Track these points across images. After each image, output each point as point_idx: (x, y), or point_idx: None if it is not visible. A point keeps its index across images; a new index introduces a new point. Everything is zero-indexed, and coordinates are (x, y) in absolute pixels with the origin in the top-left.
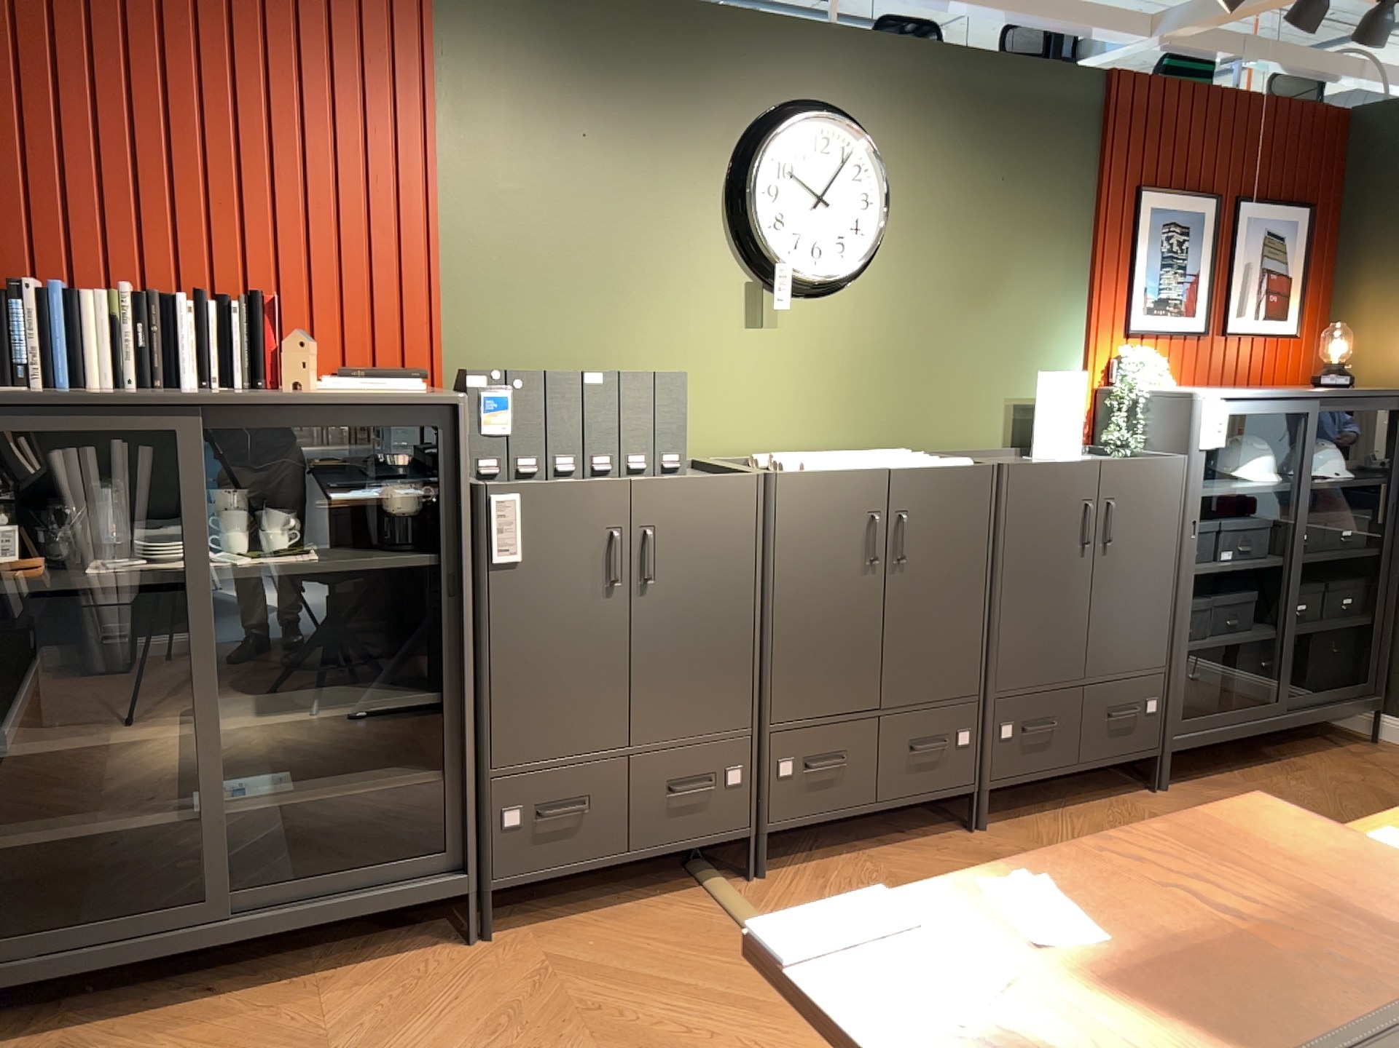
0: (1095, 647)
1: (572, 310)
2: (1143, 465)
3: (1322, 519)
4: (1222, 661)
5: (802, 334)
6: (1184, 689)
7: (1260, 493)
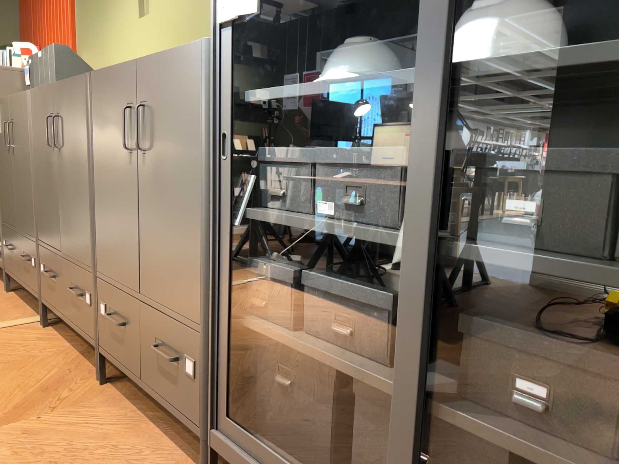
0: (143, 264)
1: (98, 32)
2: (164, 58)
3: (617, 162)
4: (332, 389)
5: (157, 15)
6: (226, 375)
7: (363, 88)
